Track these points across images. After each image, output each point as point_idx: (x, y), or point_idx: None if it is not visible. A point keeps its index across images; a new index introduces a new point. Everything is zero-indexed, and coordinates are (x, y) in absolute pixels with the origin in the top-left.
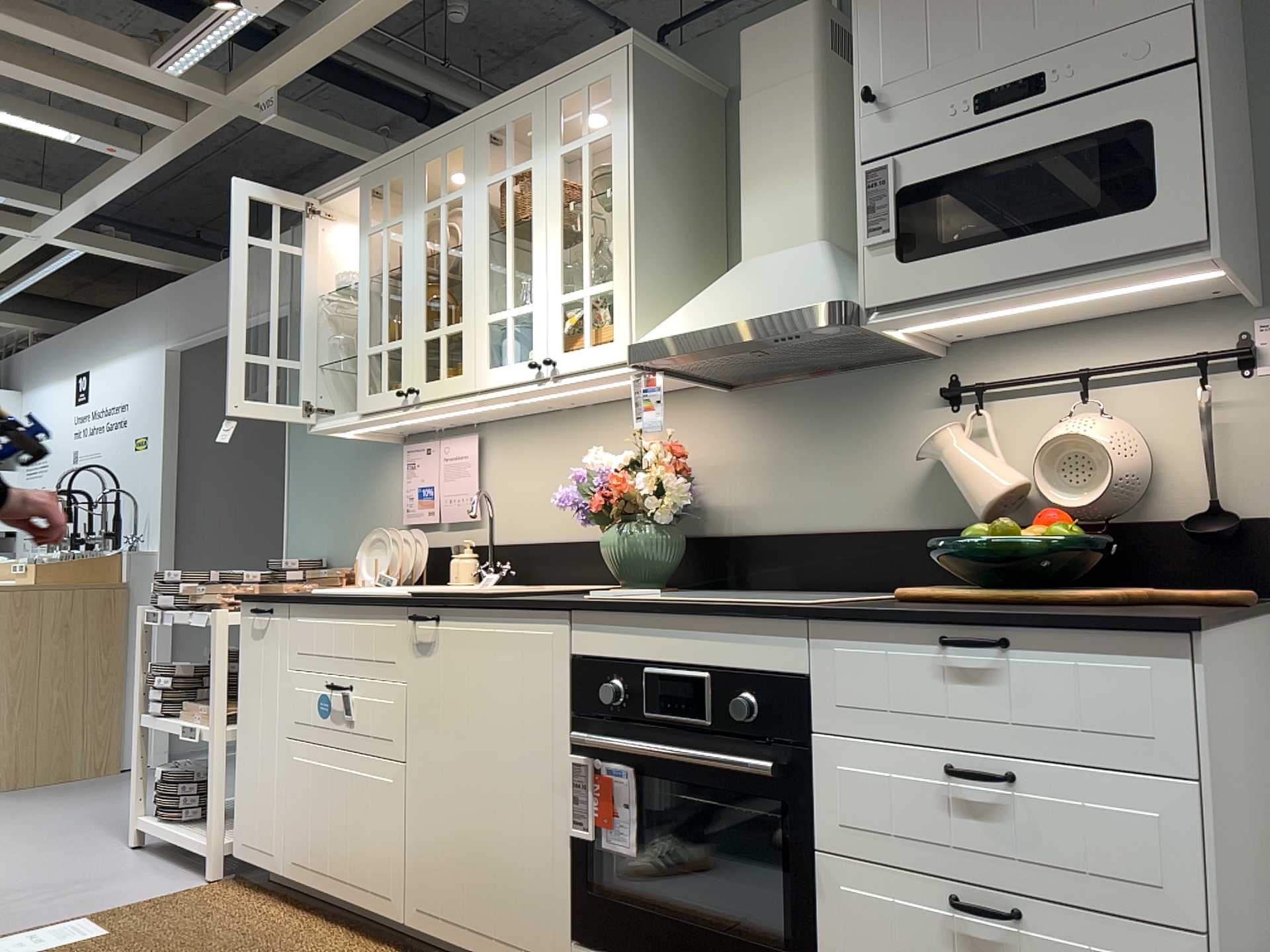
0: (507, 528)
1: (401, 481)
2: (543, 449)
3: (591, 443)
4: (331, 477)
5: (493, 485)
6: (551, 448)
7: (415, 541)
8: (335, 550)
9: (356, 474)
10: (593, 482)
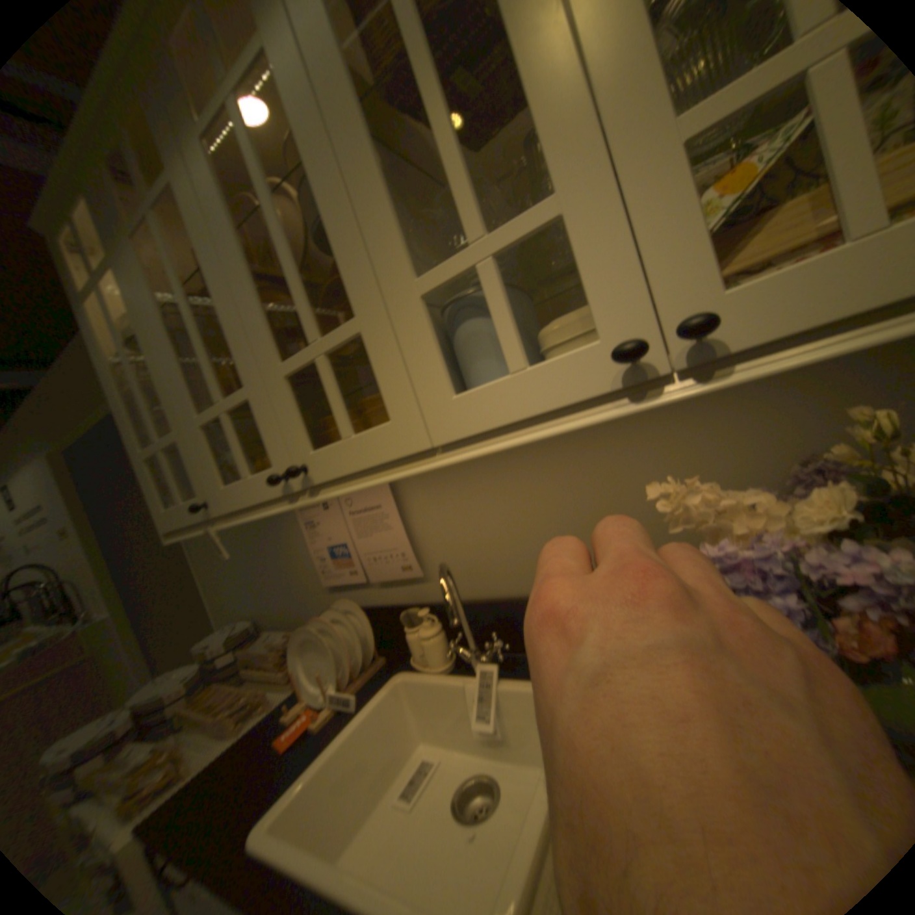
0: (469, 583)
1: (305, 542)
2: (497, 481)
3: (583, 461)
4: (228, 546)
5: (430, 534)
6: (510, 478)
7: (359, 634)
8: (258, 613)
9: (252, 540)
10: (758, 567)
